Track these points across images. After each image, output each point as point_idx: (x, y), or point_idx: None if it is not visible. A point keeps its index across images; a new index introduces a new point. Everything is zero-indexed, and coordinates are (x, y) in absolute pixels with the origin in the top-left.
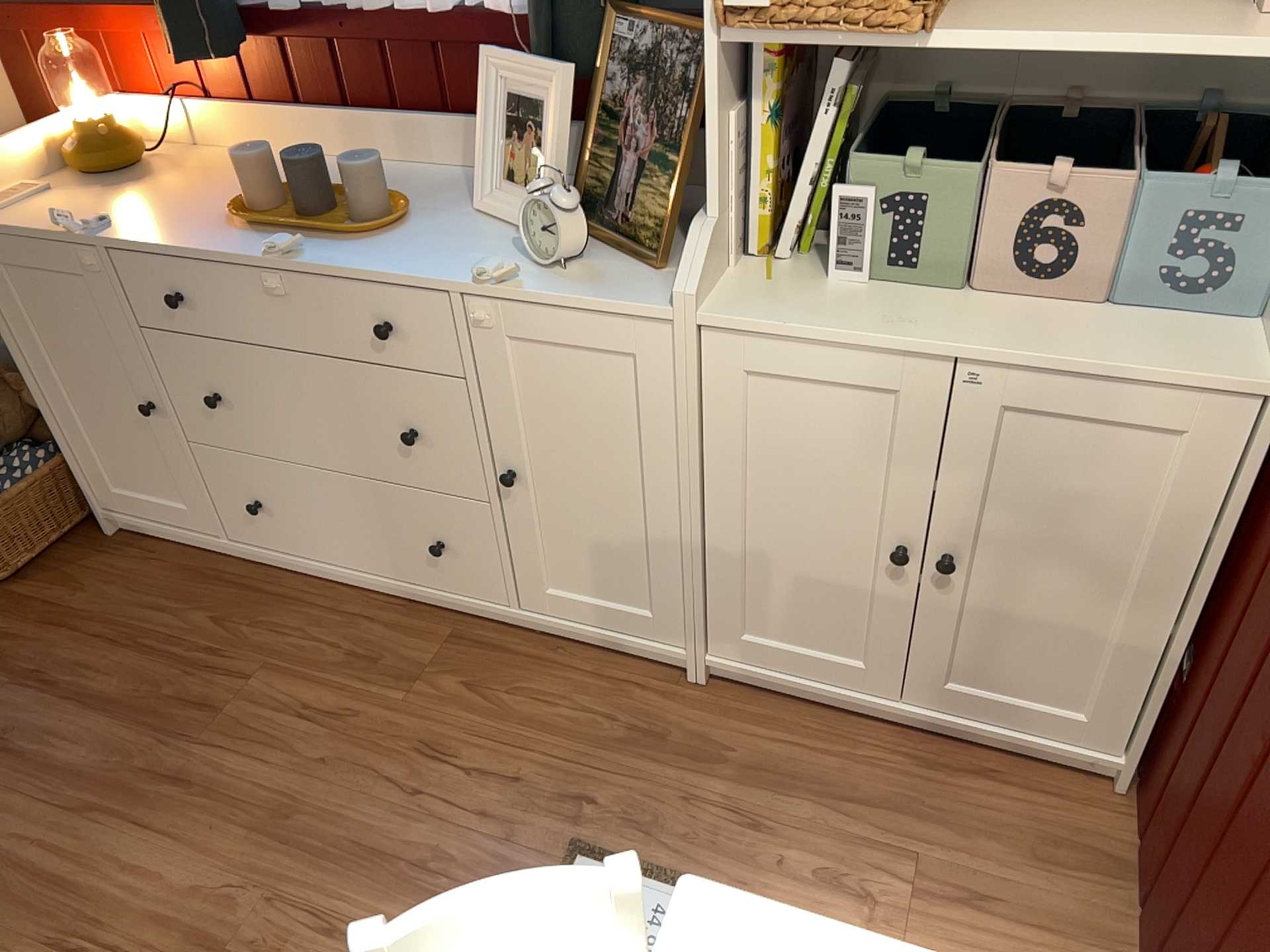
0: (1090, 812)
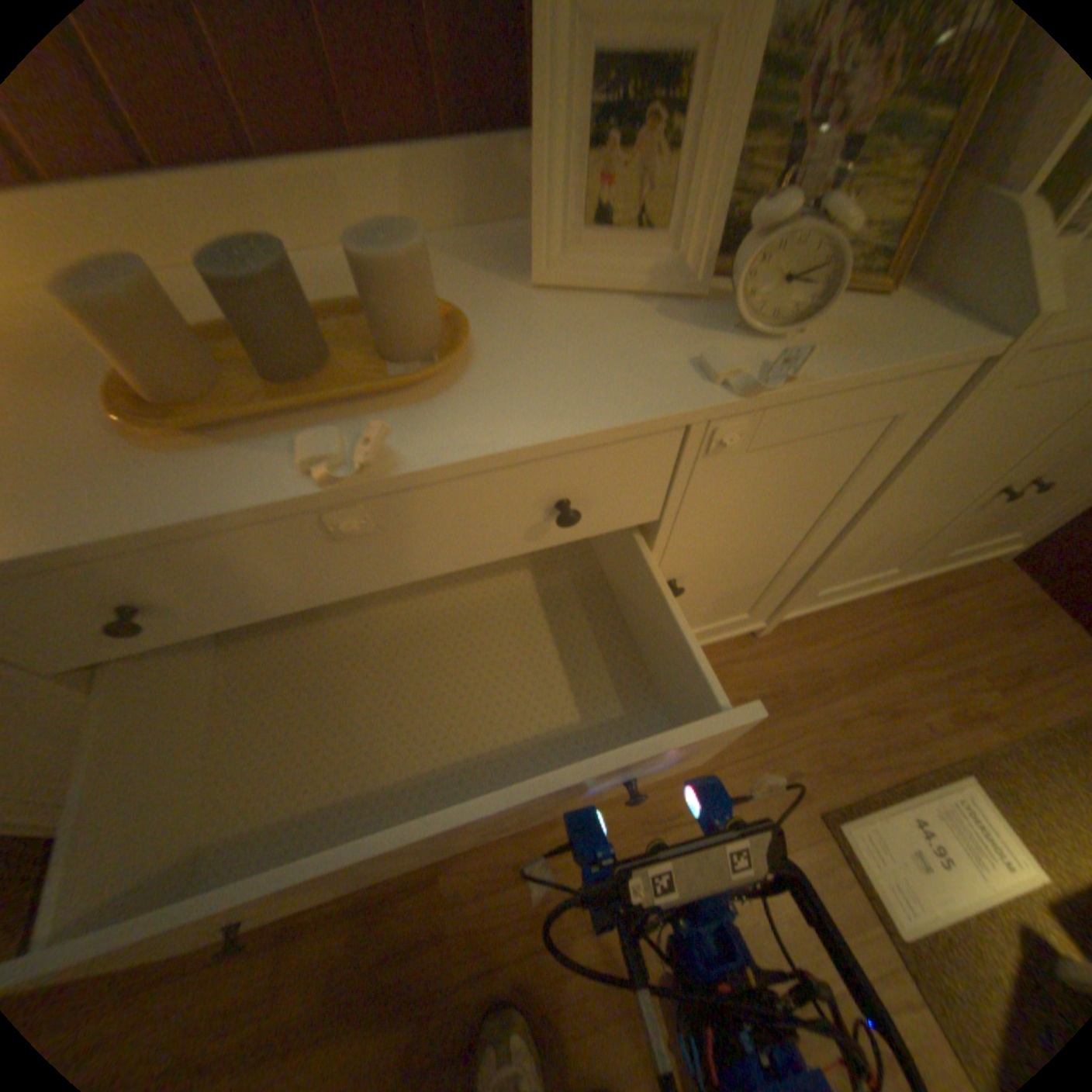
0: (1013, 585)
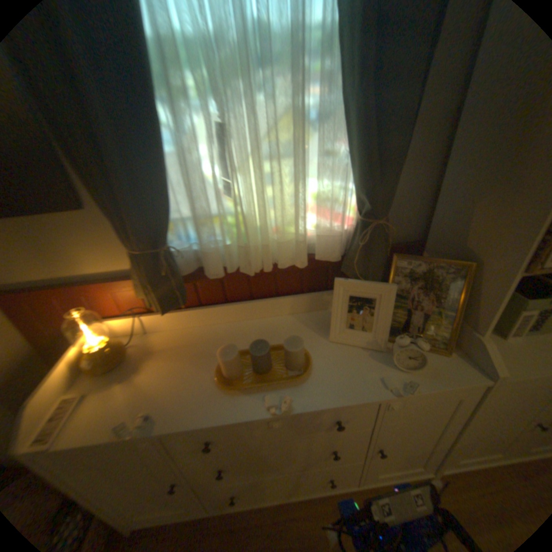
0: None
